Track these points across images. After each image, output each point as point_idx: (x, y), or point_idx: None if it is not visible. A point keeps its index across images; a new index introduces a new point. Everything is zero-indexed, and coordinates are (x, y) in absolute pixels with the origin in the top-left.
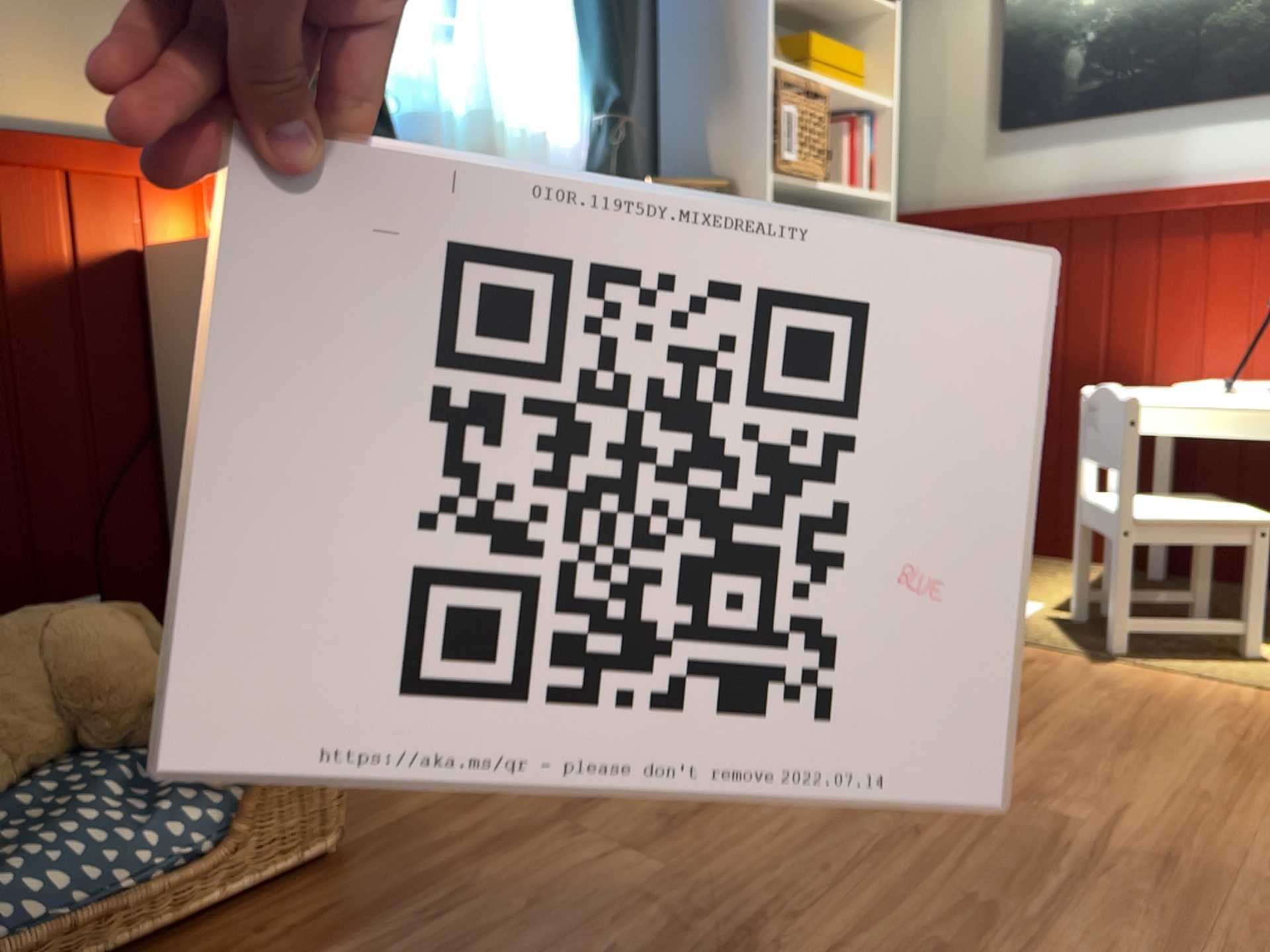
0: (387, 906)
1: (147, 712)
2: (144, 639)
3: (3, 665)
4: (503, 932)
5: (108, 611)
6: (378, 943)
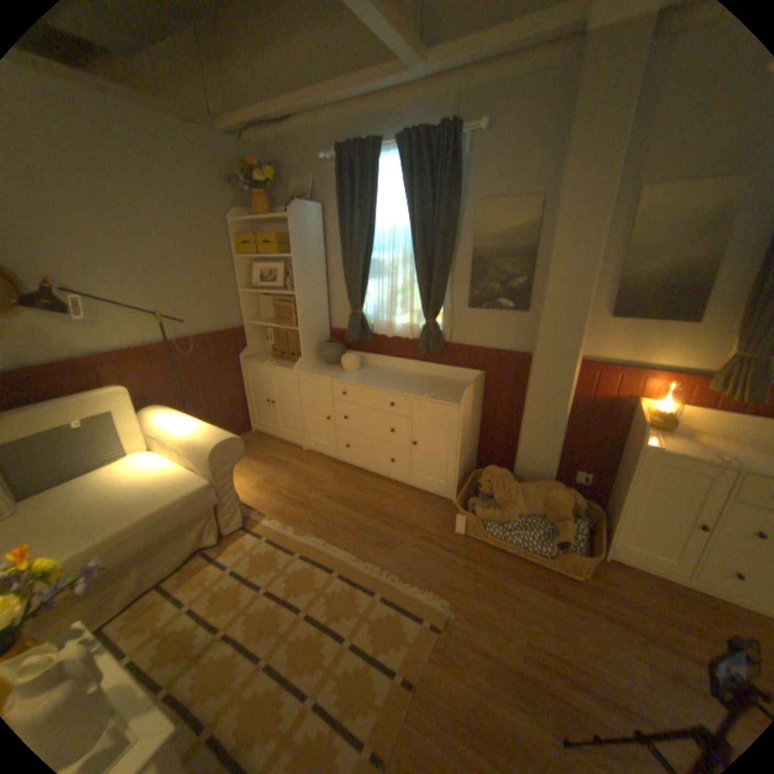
0: (577, 606)
1: (562, 521)
2: (573, 504)
3: (539, 494)
4: (589, 640)
5: (568, 494)
6: (565, 610)
